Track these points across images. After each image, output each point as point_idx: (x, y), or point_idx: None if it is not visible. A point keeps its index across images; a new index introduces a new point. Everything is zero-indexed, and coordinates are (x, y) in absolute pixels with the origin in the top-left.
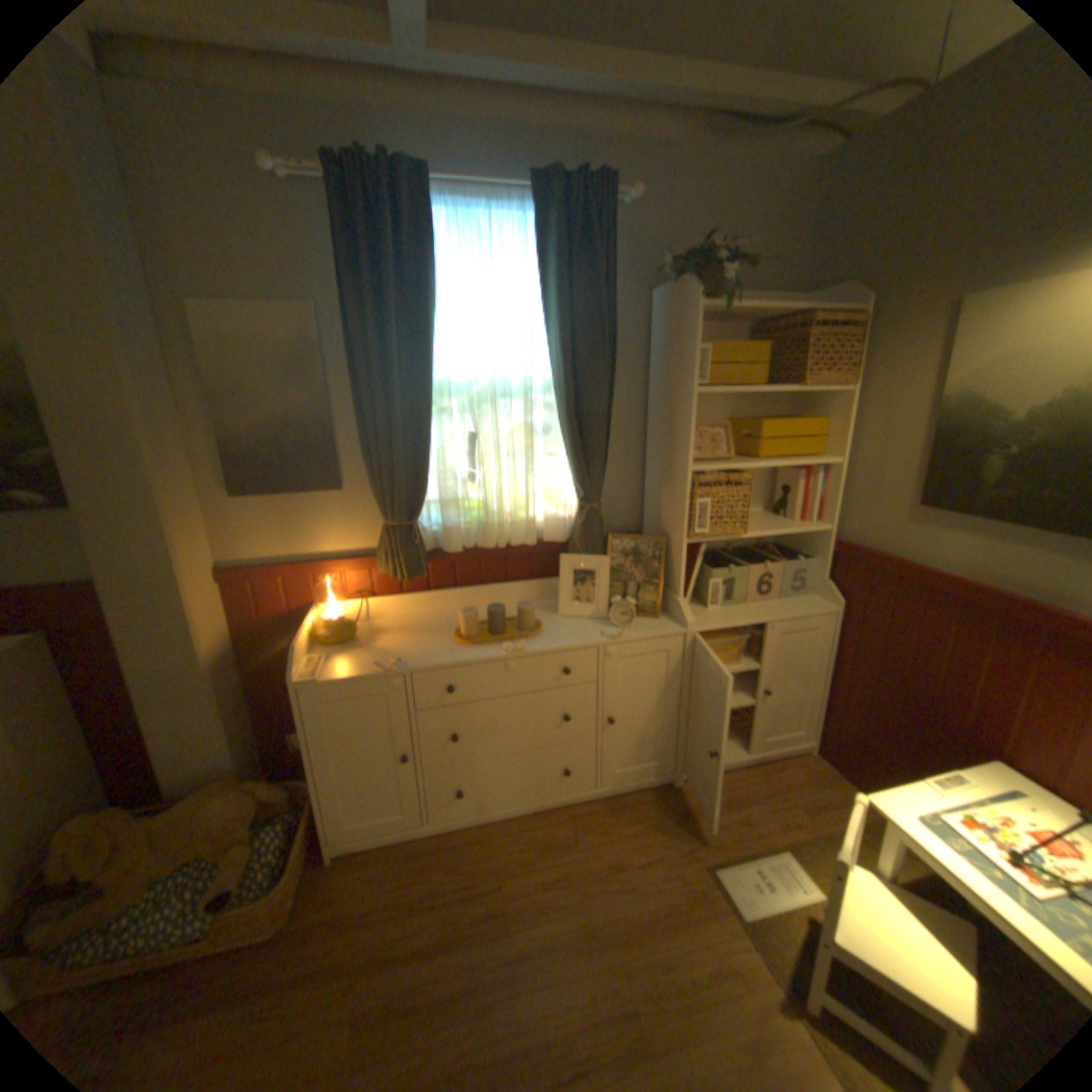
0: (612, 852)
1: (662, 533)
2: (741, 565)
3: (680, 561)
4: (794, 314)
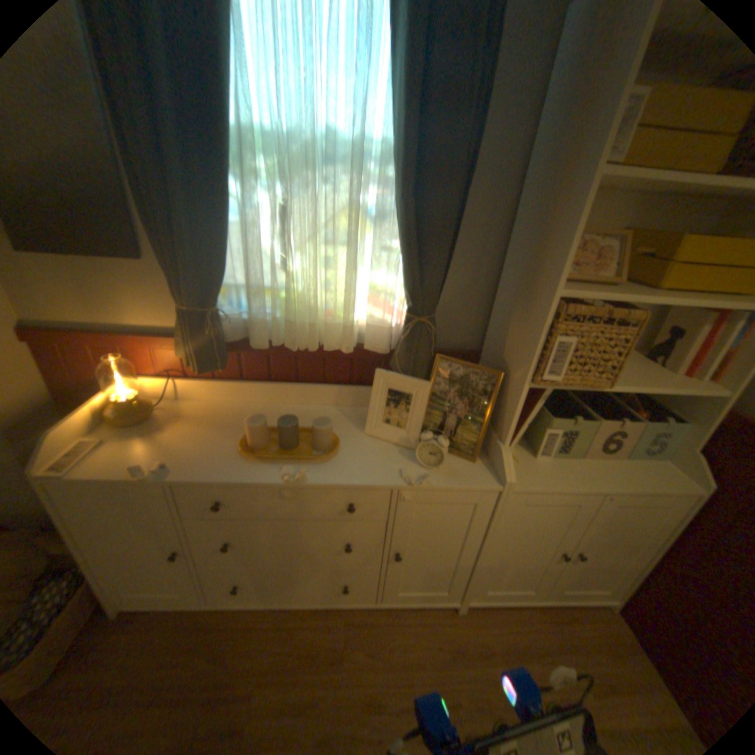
0: (375, 681)
1: (503, 364)
2: (593, 417)
3: (517, 406)
4: None
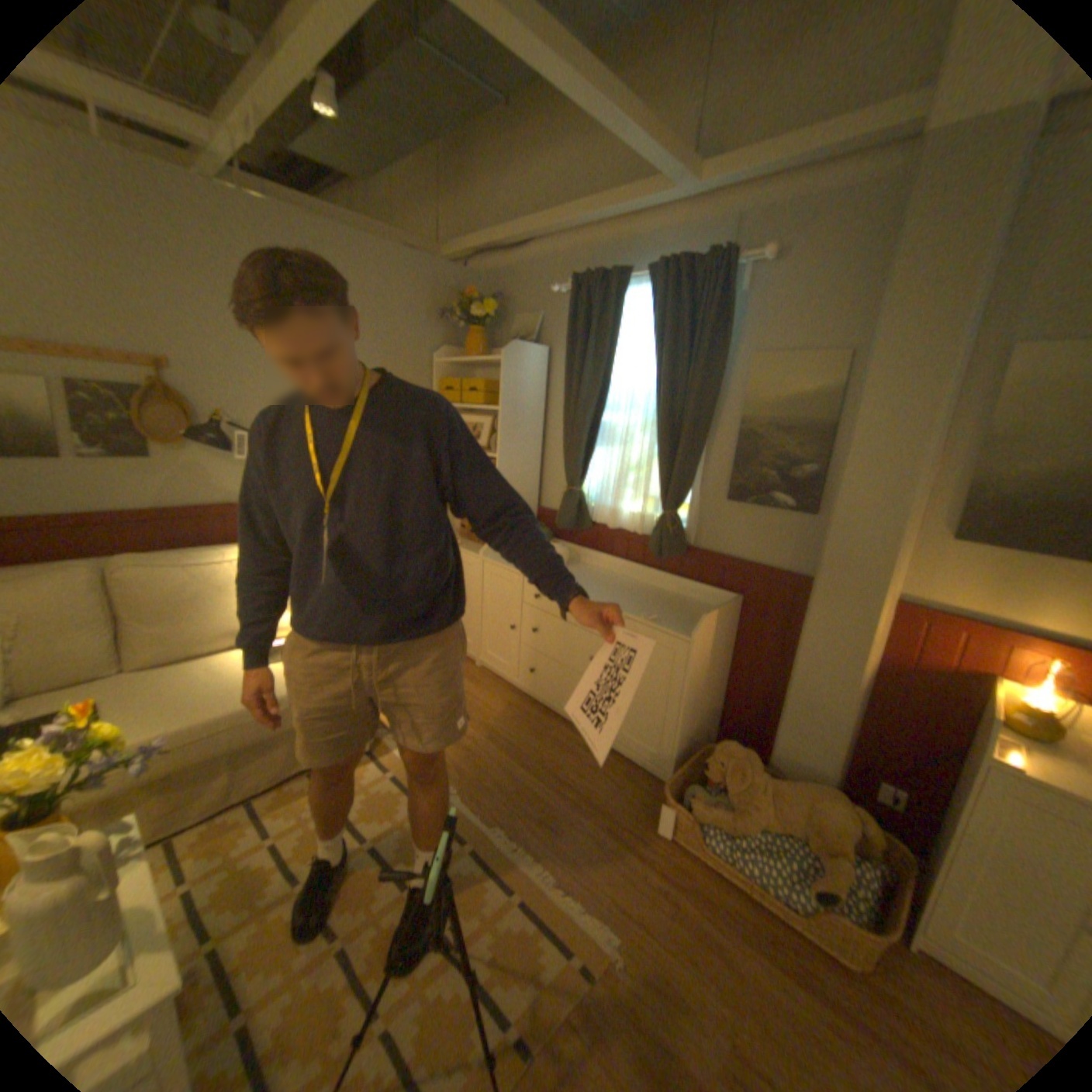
0: None
1: None
2: None
3: None
4: None
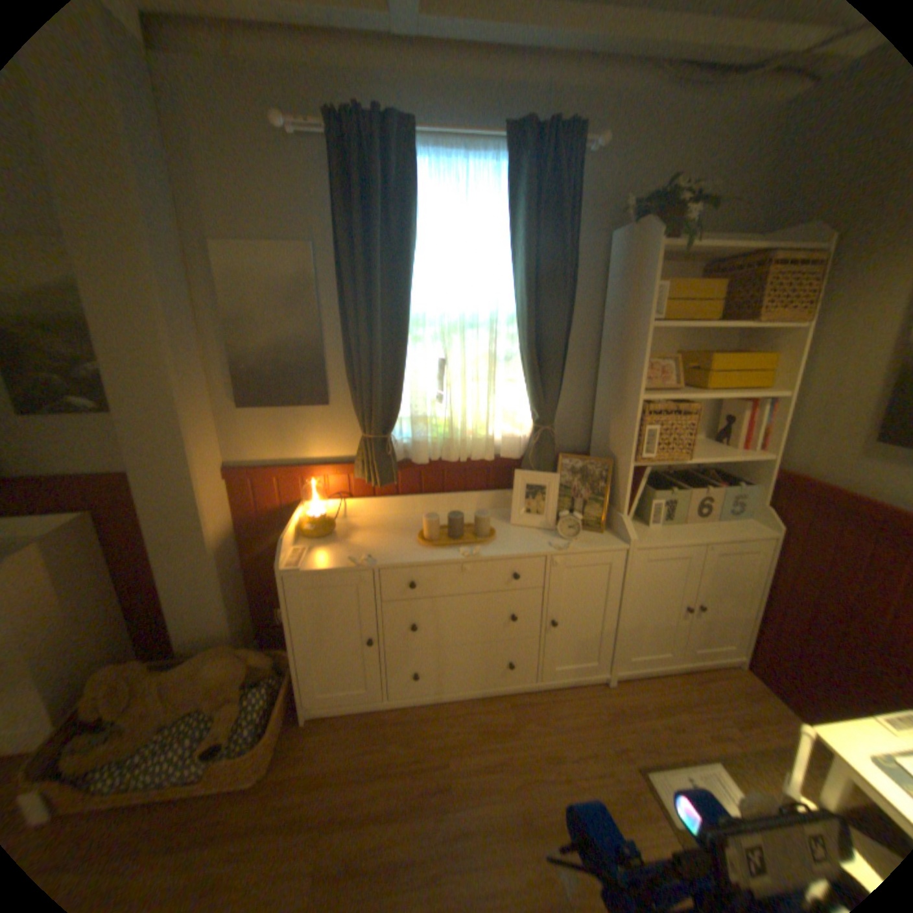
0: (550, 743)
1: (609, 455)
2: (684, 488)
3: (626, 482)
4: (751, 253)
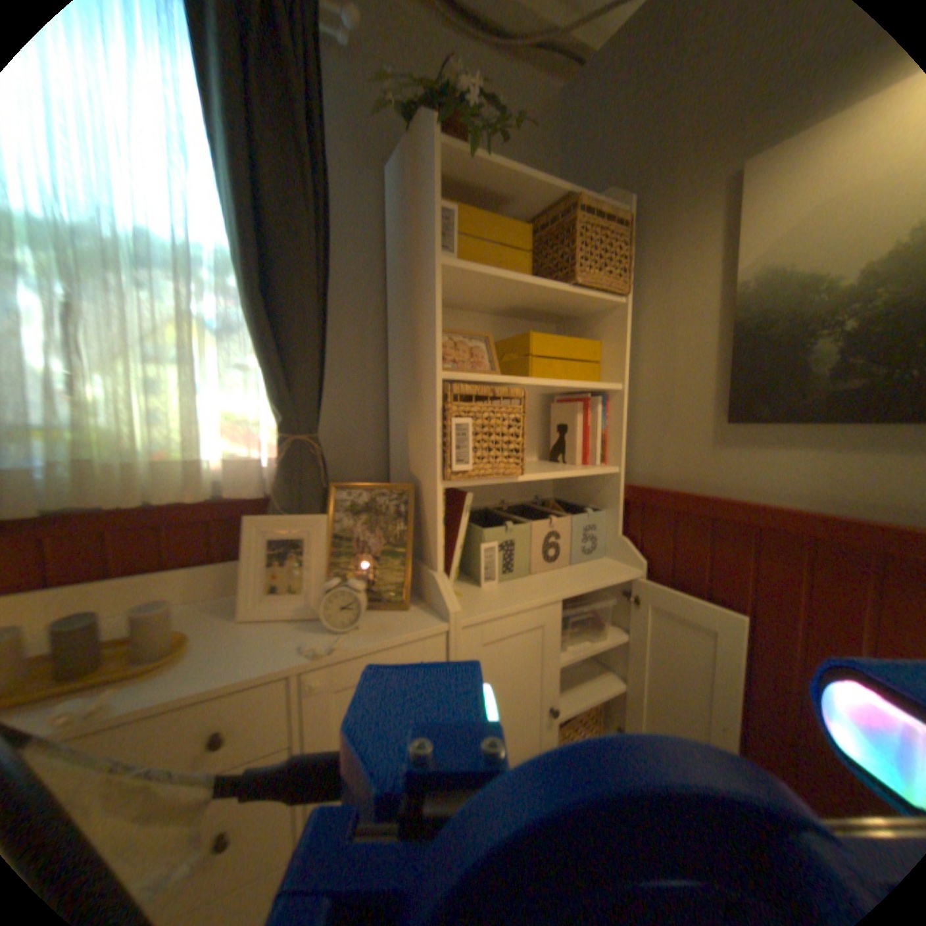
0: None
1: (412, 480)
2: (521, 522)
3: (436, 515)
4: (554, 208)
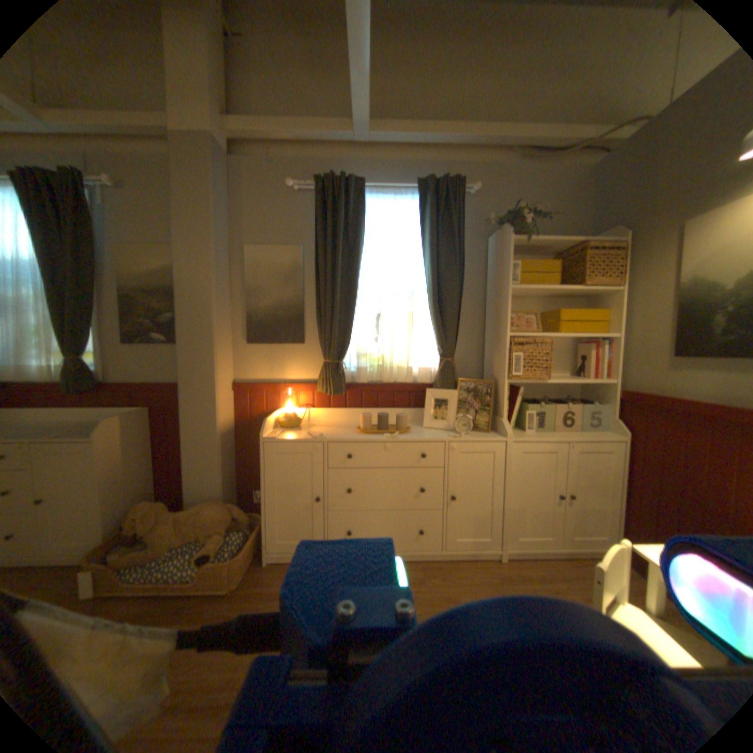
0: (449, 591)
1: (494, 380)
2: (551, 405)
3: (504, 394)
4: (577, 245)
